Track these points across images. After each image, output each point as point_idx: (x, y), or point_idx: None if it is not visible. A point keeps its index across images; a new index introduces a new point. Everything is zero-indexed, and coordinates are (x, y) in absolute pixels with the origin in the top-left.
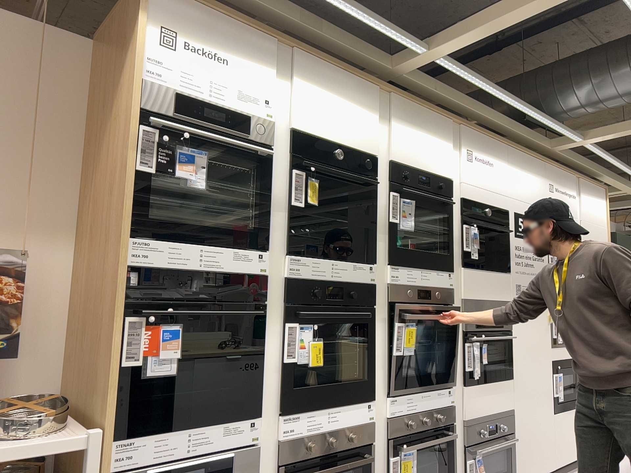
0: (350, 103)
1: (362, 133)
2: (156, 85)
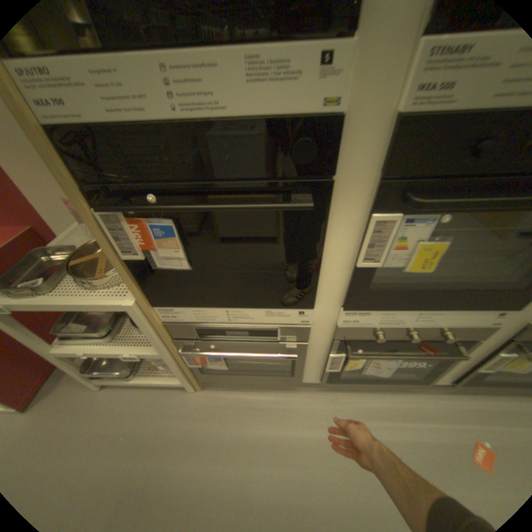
0: None
1: None
2: None
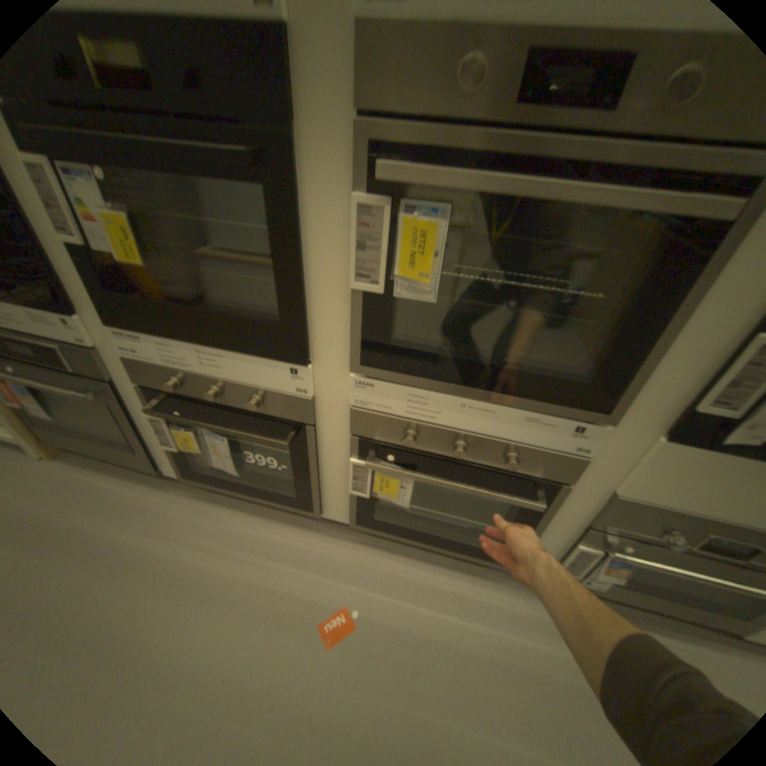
0: None
1: None
2: None
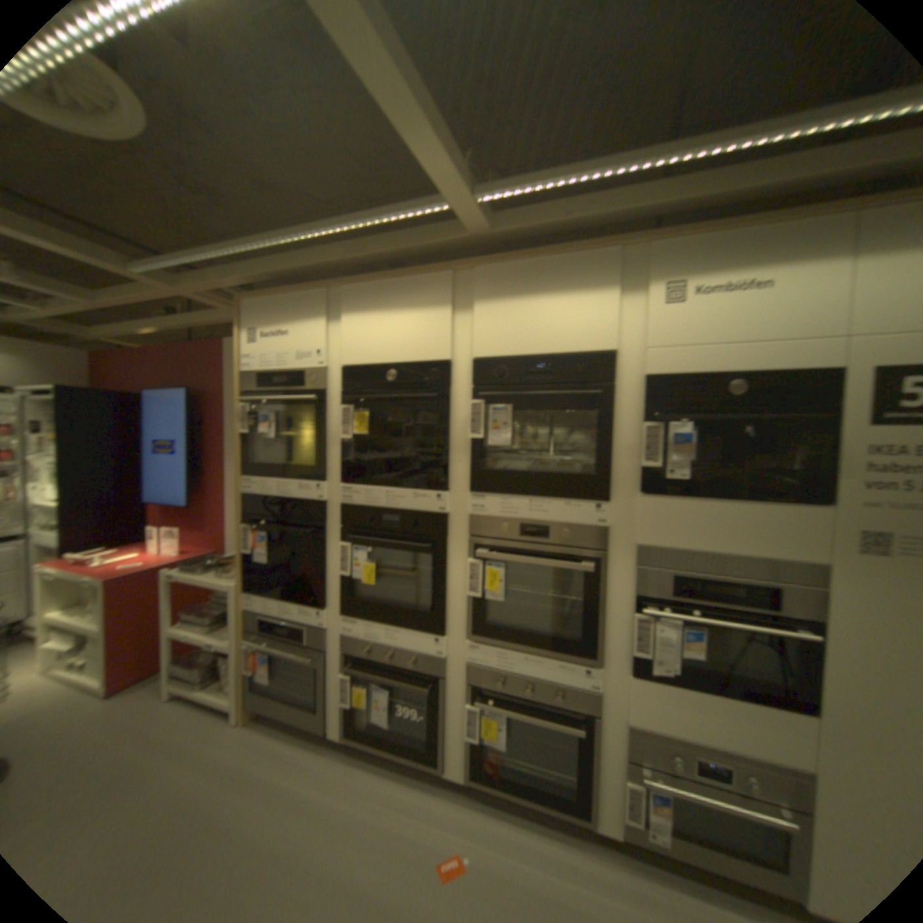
0: (409, 306)
1: (428, 337)
2: (244, 370)
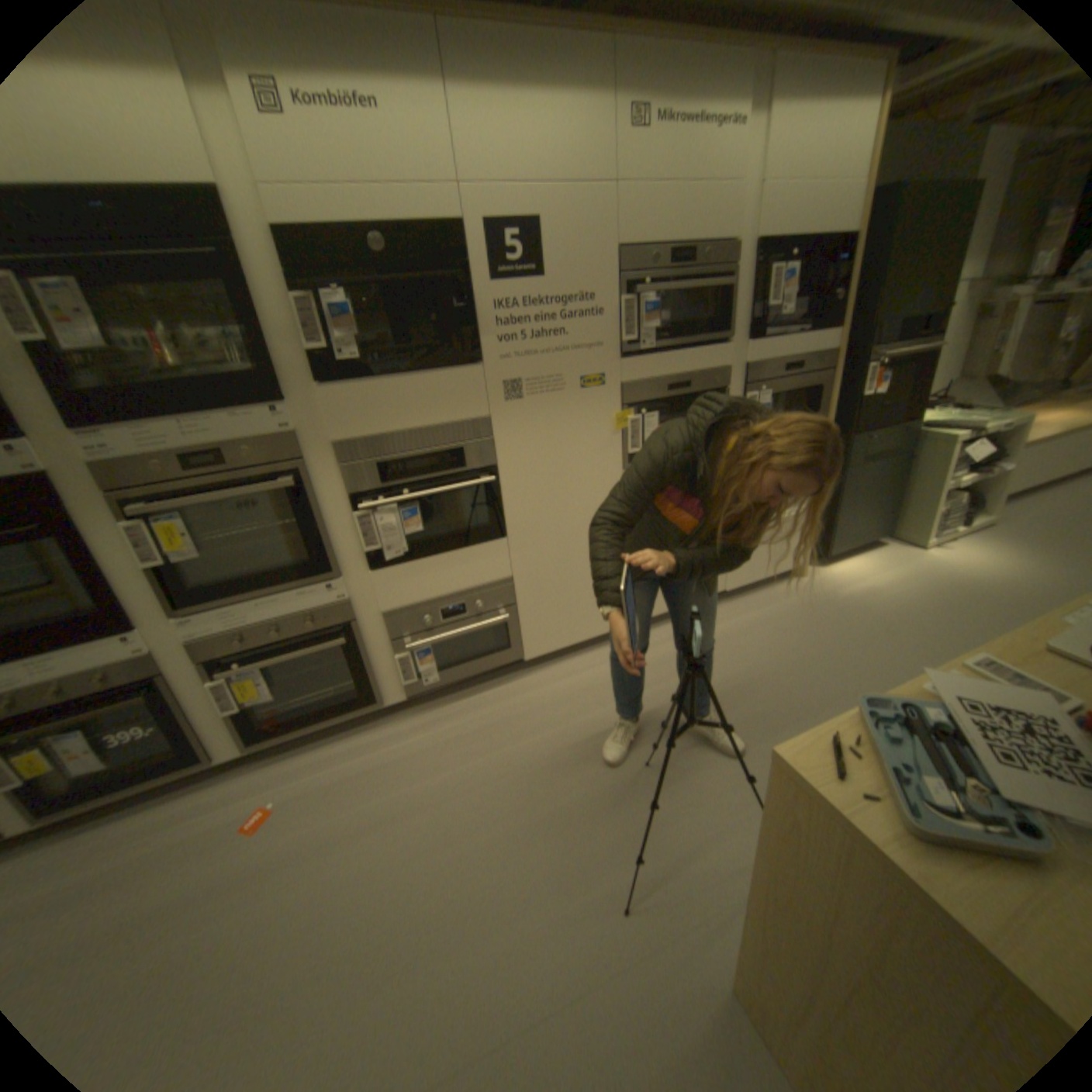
0: None
1: None
2: None
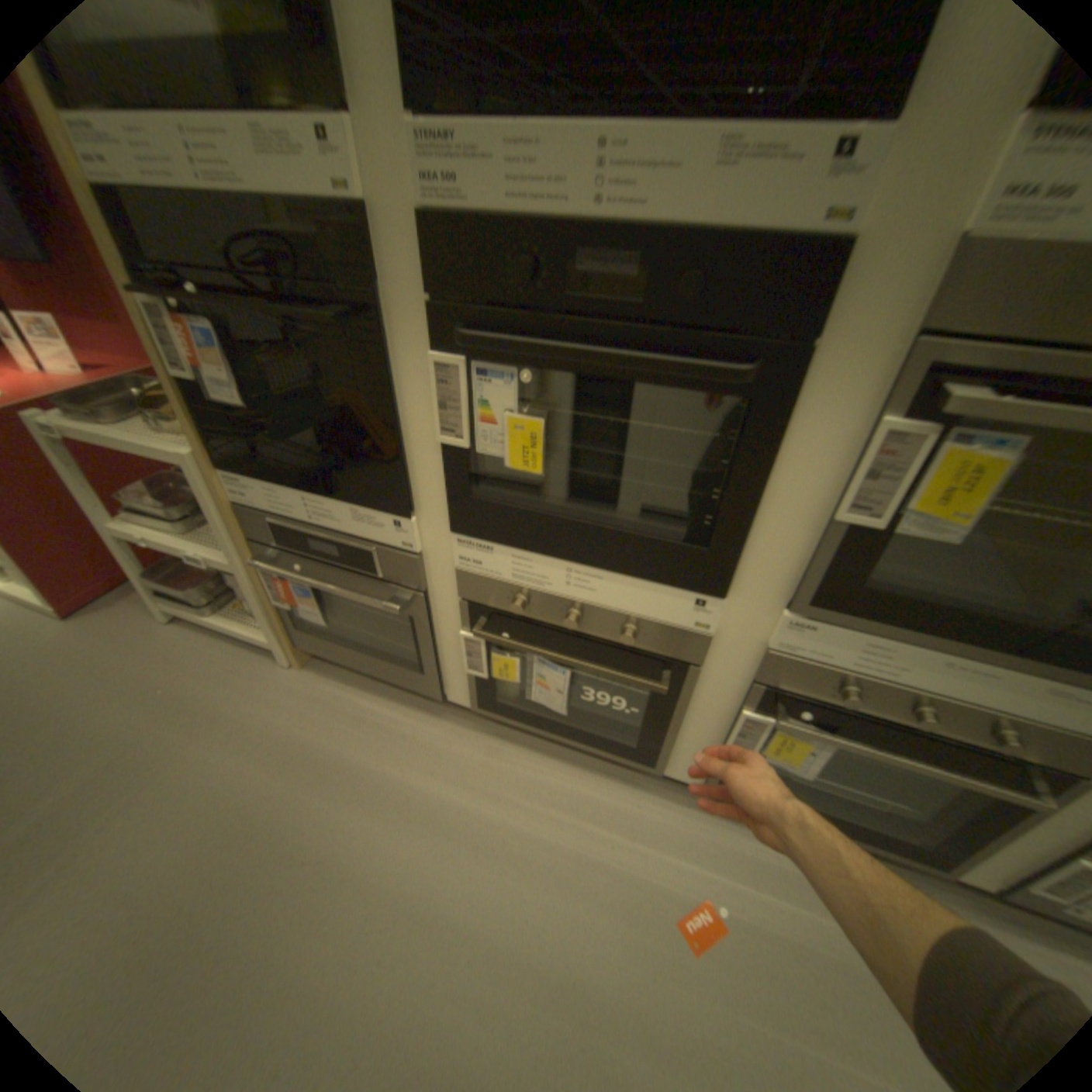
0: None
1: None
2: None
